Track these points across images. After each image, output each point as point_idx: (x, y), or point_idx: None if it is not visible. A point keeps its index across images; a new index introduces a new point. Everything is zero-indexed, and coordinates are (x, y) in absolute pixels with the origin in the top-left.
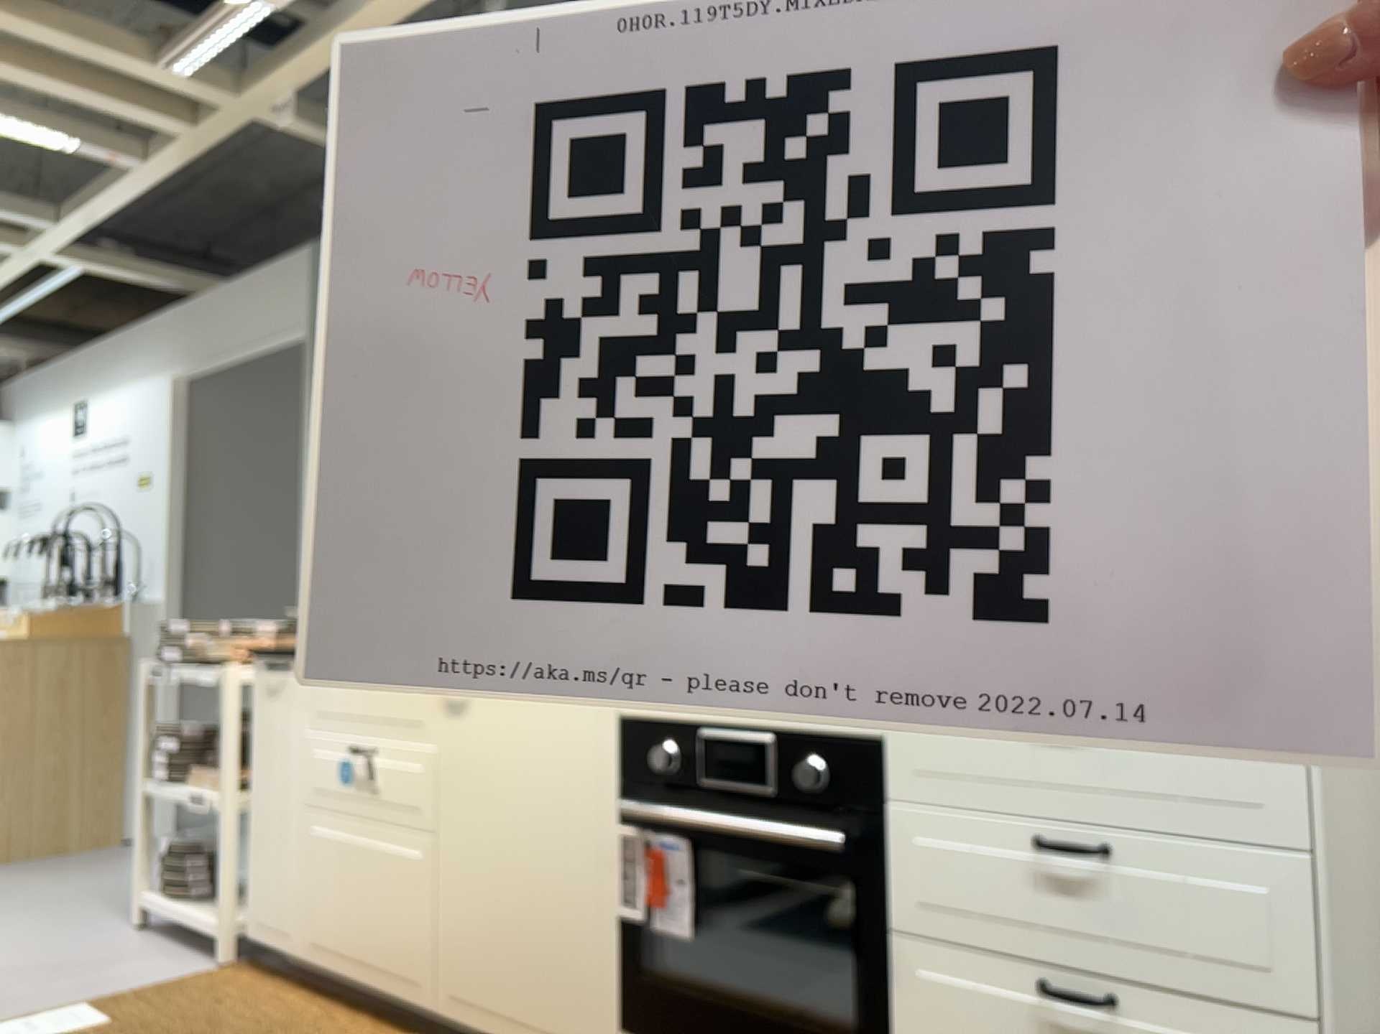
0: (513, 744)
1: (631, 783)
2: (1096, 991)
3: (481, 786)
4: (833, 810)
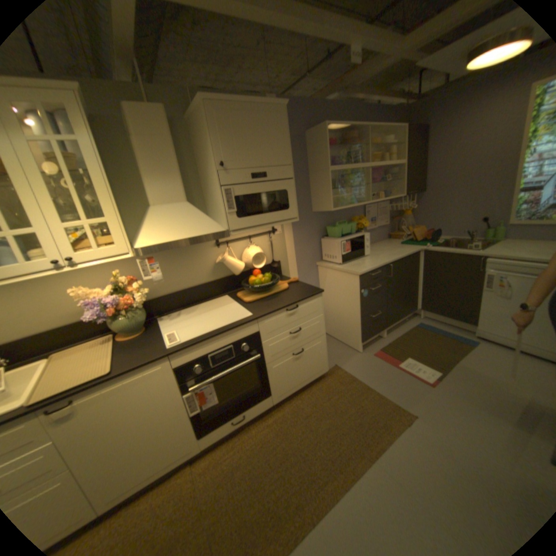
0: (115, 407)
1: (183, 382)
2: (299, 349)
3: (99, 431)
4: (249, 351)
